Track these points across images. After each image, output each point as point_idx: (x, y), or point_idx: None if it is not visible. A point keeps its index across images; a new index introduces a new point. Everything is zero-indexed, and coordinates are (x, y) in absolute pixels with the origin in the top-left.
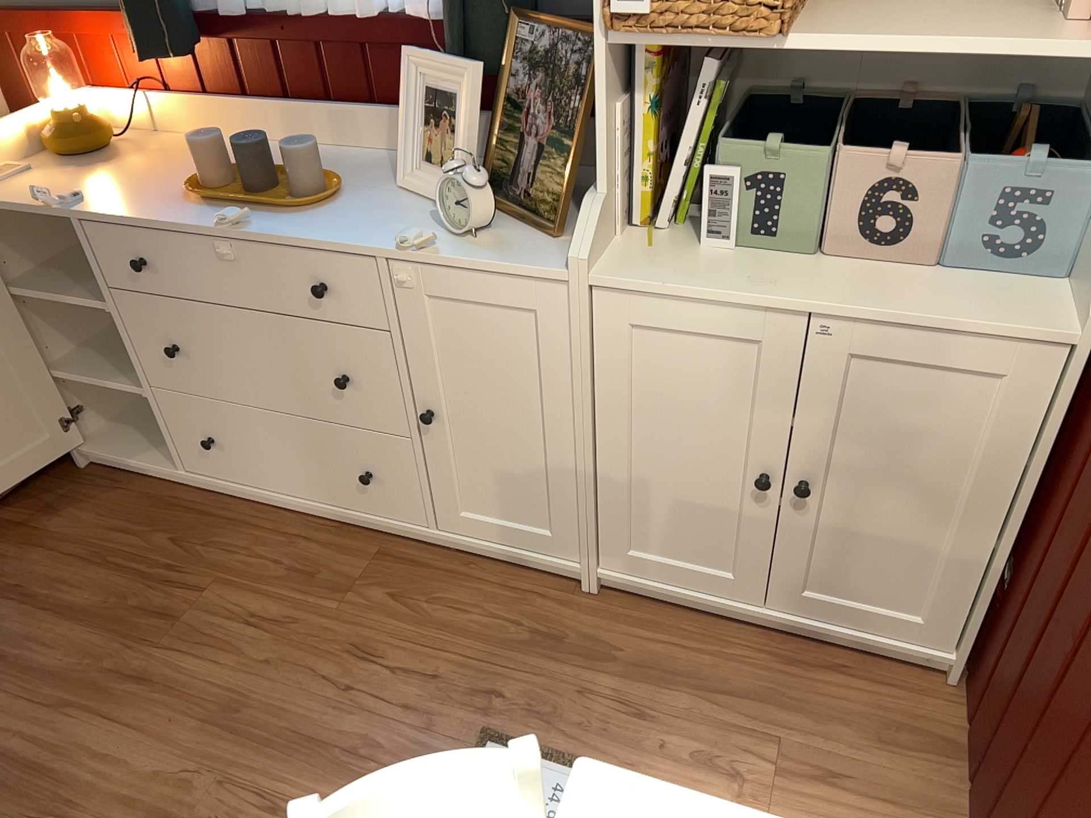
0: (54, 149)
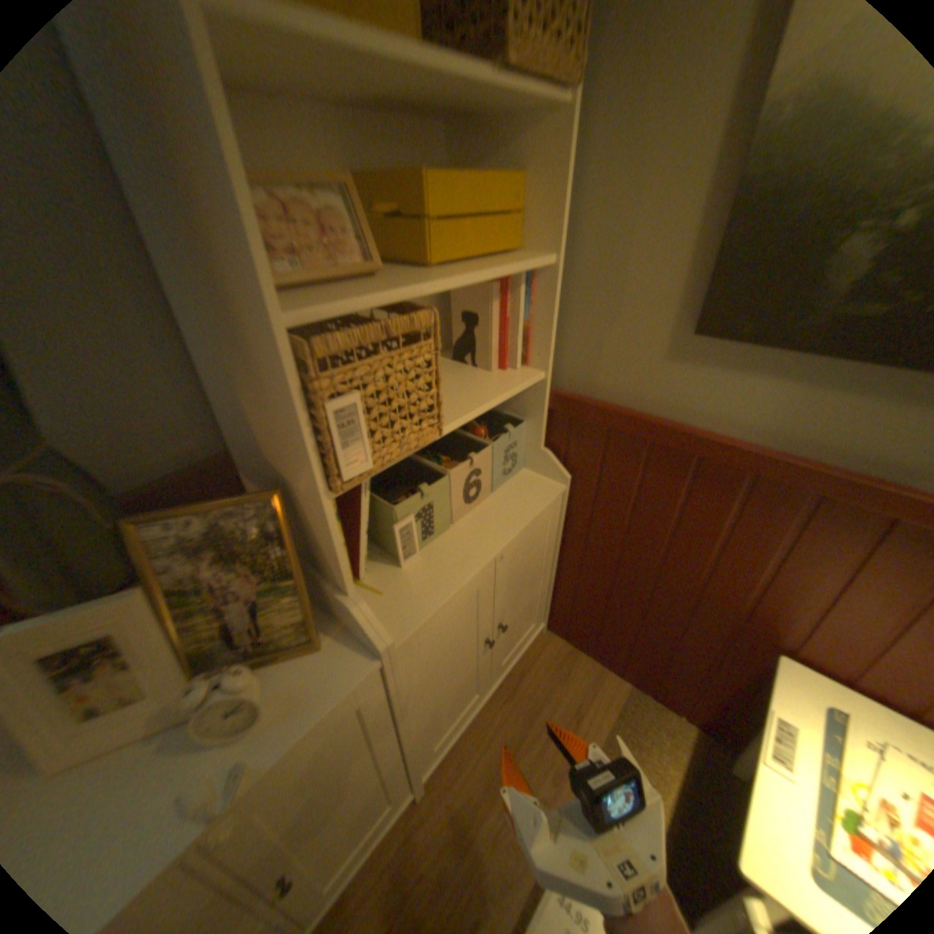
0: None
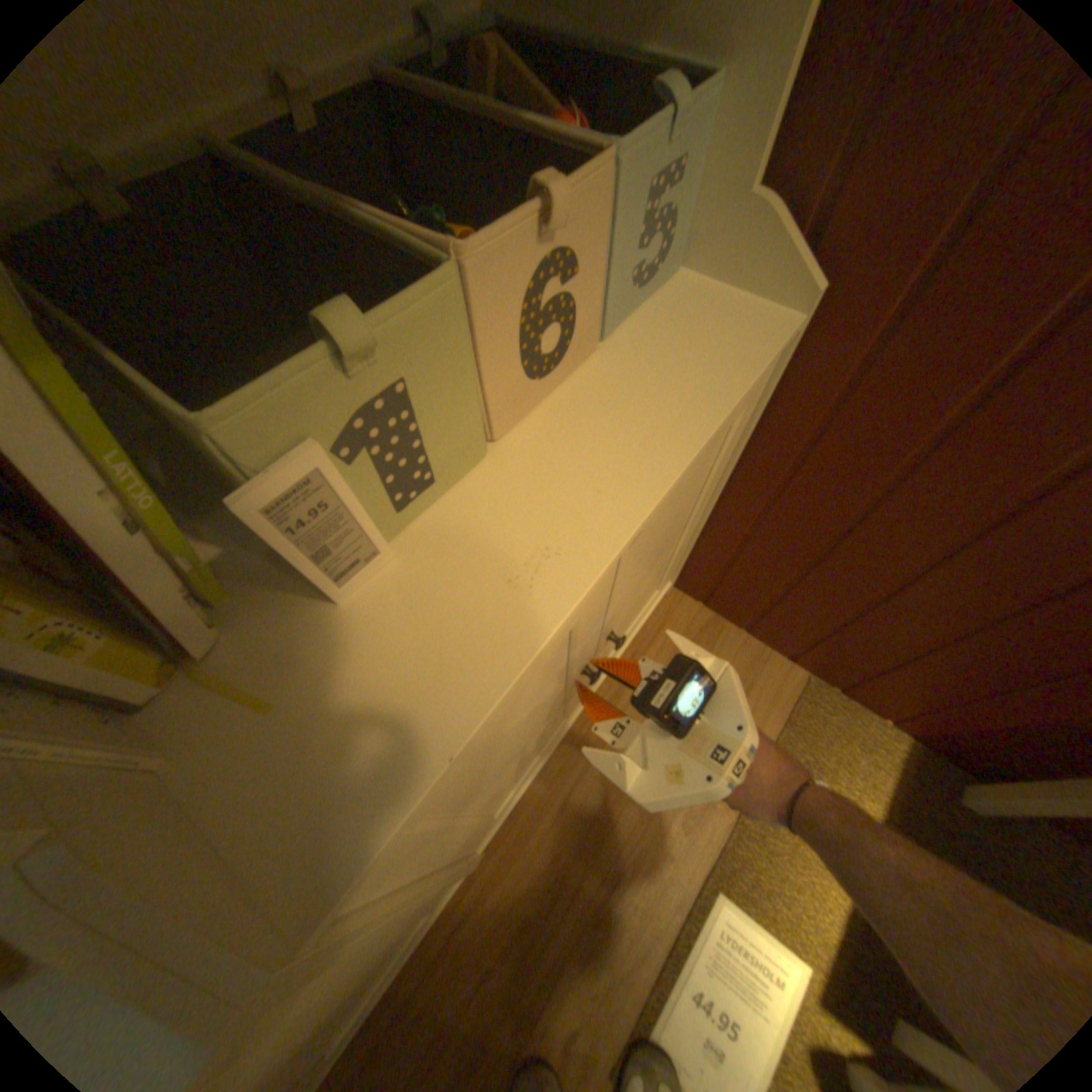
0: None
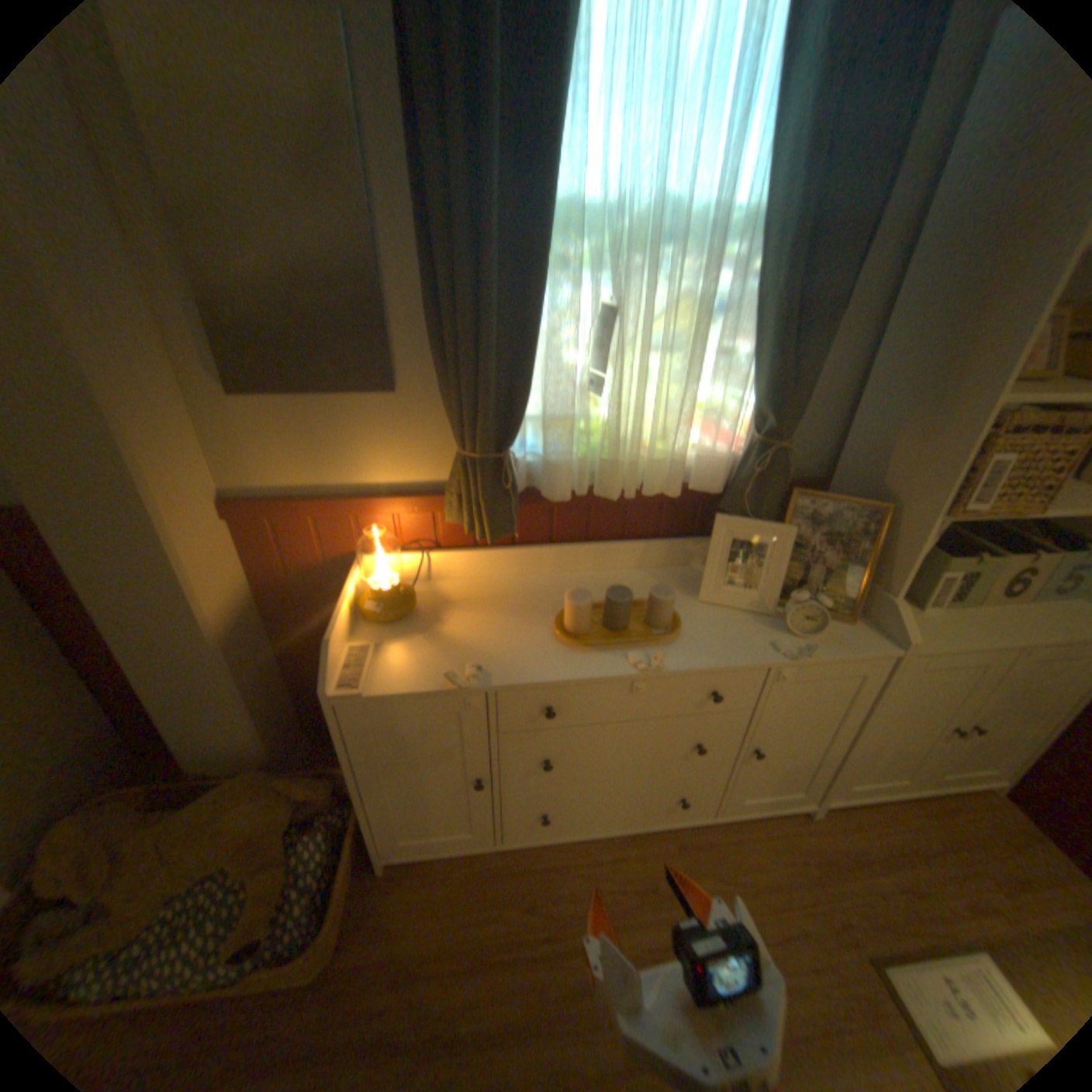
0: (372, 618)
